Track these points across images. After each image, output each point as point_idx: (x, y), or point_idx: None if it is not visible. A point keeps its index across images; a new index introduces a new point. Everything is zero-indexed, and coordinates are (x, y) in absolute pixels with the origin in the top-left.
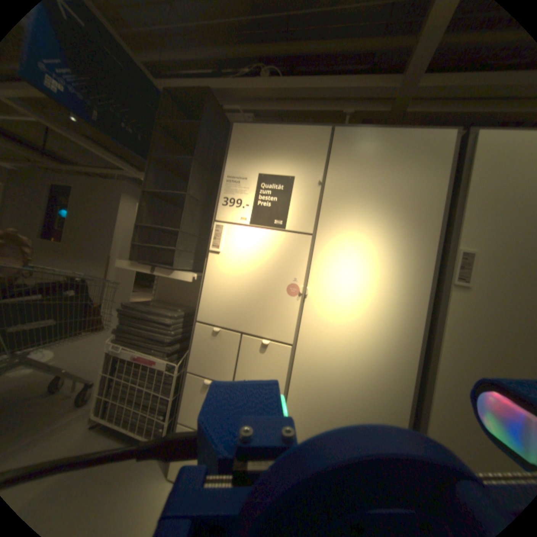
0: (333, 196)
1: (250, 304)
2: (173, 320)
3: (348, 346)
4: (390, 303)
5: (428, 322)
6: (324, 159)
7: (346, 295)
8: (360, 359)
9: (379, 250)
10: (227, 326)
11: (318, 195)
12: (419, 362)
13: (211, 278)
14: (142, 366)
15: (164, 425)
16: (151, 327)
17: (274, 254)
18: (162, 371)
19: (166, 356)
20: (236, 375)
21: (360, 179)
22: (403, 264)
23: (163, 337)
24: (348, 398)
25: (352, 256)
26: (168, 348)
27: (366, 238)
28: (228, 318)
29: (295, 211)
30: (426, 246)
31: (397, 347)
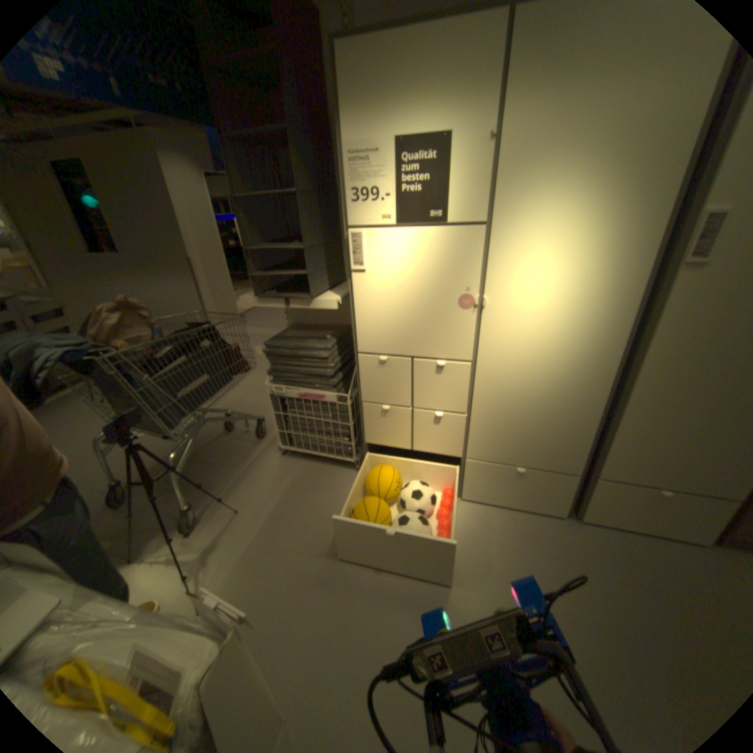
0: (516, 153)
1: (415, 325)
2: (327, 350)
3: (537, 353)
4: (592, 298)
5: (641, 310)
6: (499, 82)
7: (535, 296)
8: (551, 364)
9: (583, 229)
10: (393, 351)
11: (491, 155)
12: (621, 358)
13: (362, 302)
14: (311, 399)
15: (350, 443)
16: (306, 361)
17: (437, 258)
18: (334, 400)
19: (333, 386)
20: (414, 396)
21: (560, 113)
22: (615, 243)
23: (323, 370)
24: (536, 401)
25: (545, 244)
26: (332, 379)
27: (565, 215)
28: (393, 343)
29: (459, 189)
30: (655, 211)
31: (596, 346)
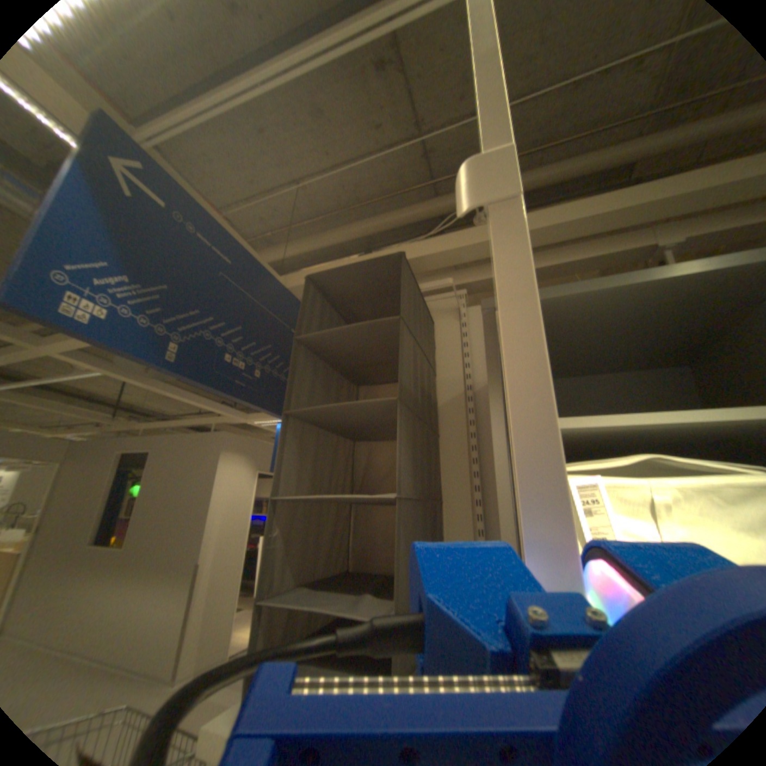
0: None
1: None
2: None
3: None
4: None
5: None
6: None
7: None
8: None
9: None
10: None
11: None
12: None
13: None
14: None
15: None
16: None
17: None
18: None
19: None
20: None
21: None
22: None
23: None
24: None
25: None
26: None
27: None
28: None
29: None
30: None
31: None
